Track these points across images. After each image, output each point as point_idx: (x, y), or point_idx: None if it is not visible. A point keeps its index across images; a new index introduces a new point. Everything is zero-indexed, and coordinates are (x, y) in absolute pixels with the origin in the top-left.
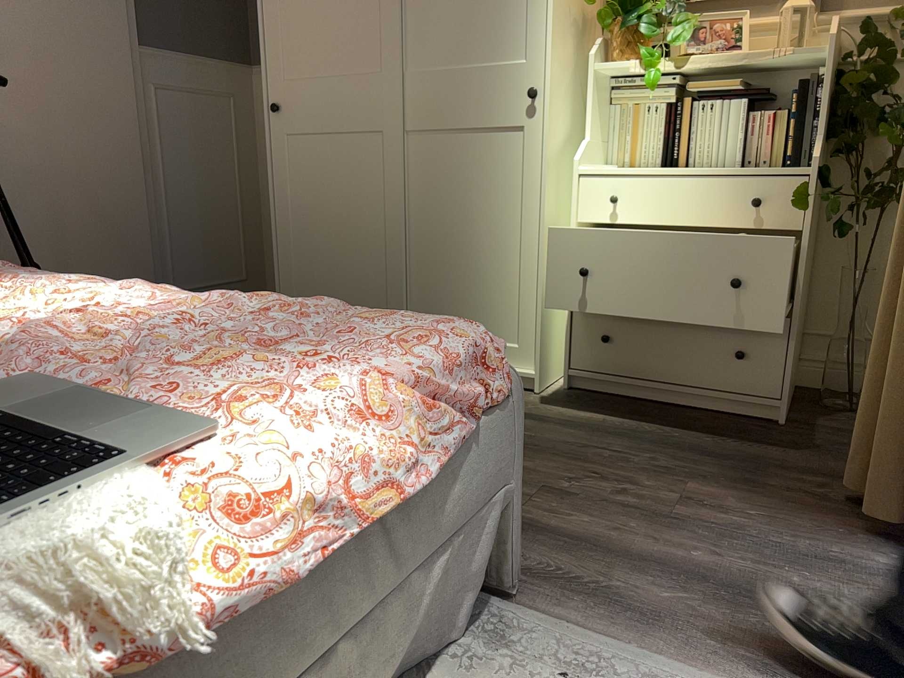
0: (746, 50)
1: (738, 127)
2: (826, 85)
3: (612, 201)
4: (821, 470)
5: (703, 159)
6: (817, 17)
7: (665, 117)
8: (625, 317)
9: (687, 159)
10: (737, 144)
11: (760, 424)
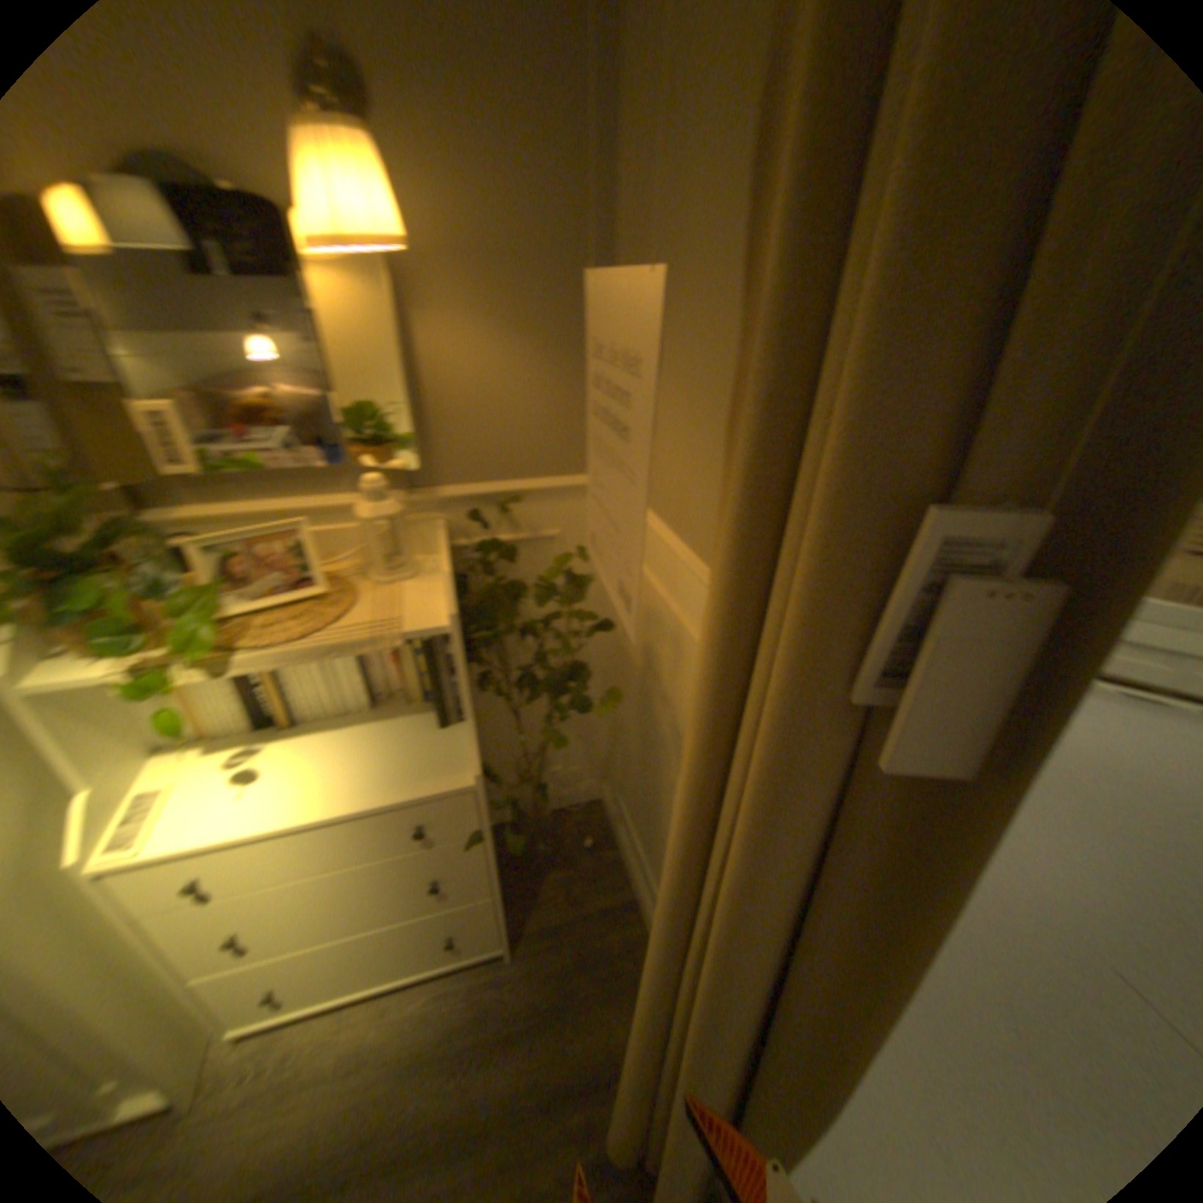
0: (319, 586)
1: (346, 670)
2: (457, 666)
3: (181, 897)
4: (570, 1067)
5: (310, 712)
6: (402, 498)
7: (221, 686)
8: (280, 971)
9: (285, 717)
10: (351, 687)
11: (485, 975)
